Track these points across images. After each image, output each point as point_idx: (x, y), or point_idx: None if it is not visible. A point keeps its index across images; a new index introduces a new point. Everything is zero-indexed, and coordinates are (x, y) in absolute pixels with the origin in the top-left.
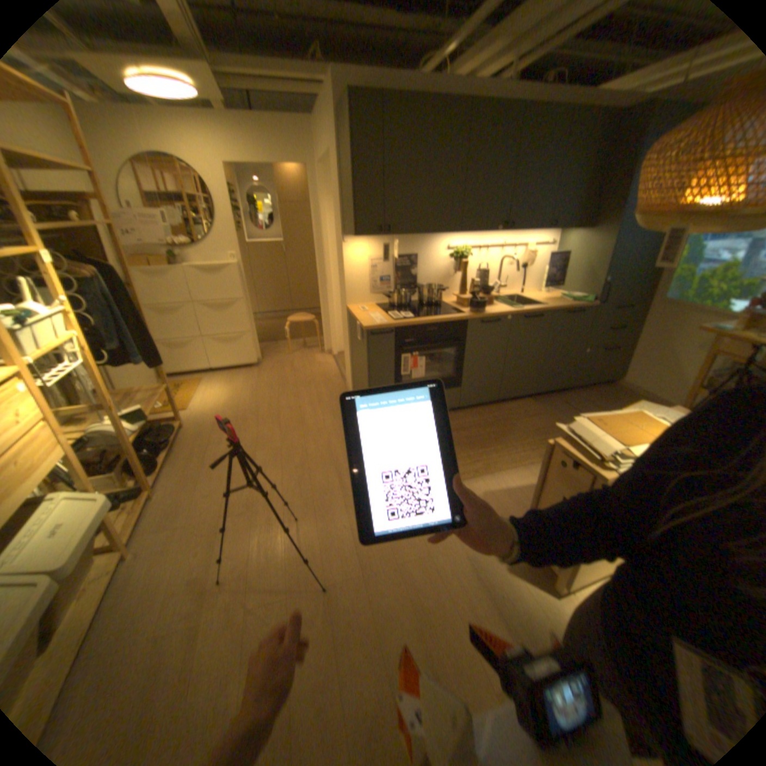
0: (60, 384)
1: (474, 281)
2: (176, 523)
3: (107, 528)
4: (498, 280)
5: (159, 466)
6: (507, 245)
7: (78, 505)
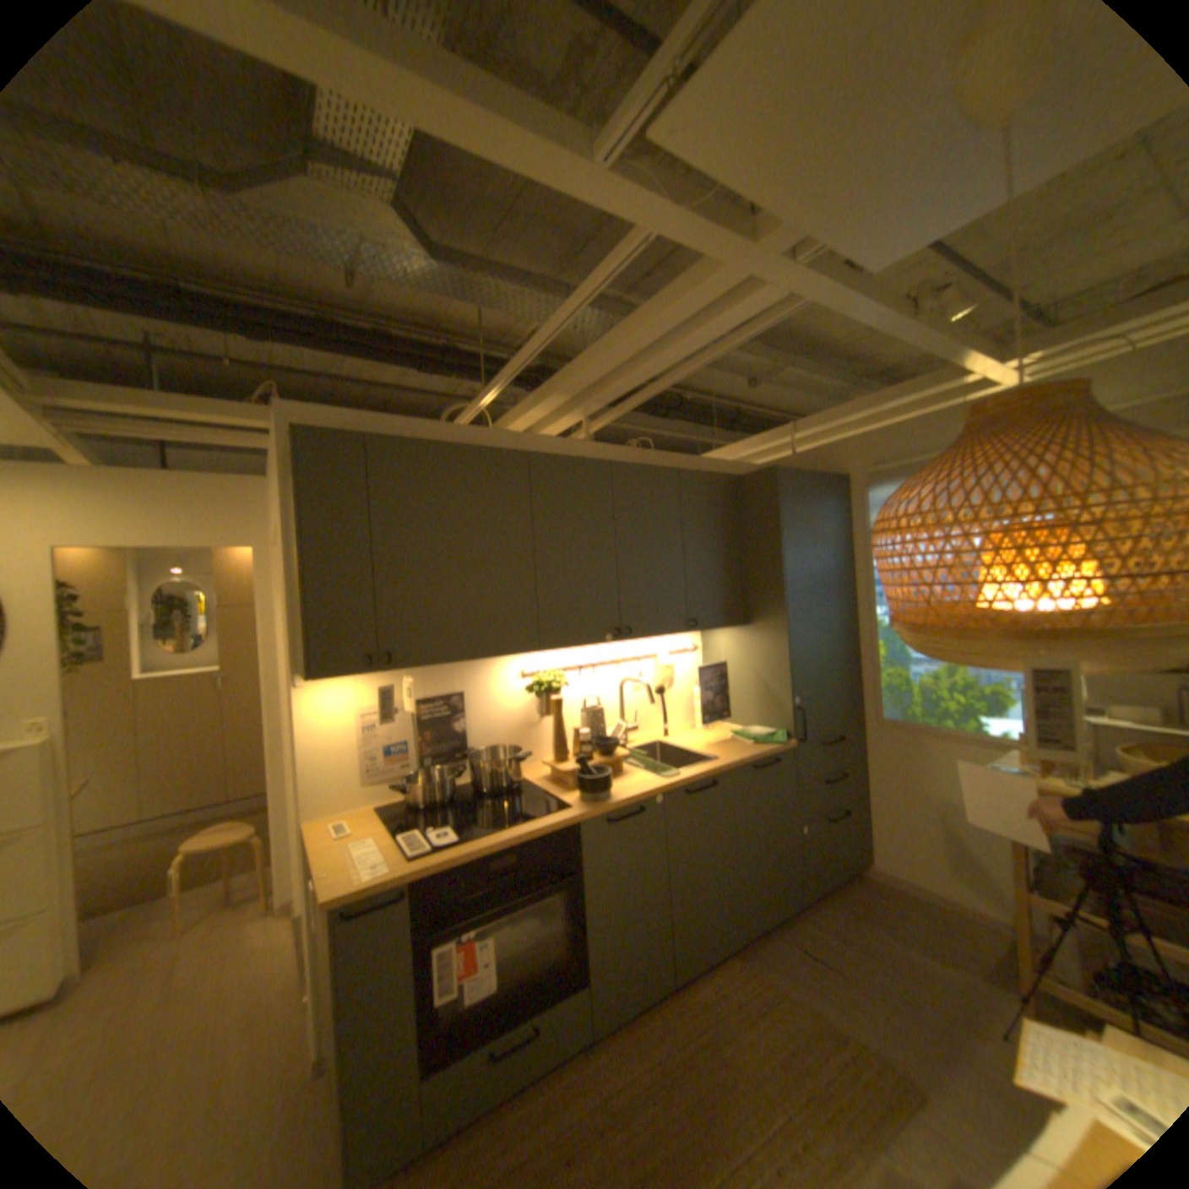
0: None
1: (583, 729)
2: None
3: None
4: (624, 720)
5: None
6: (626, 659)
7: None
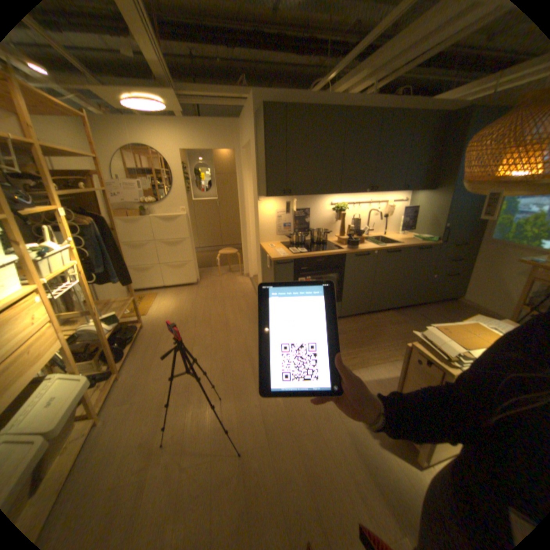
0: (62, 297)
1: (350, 227)
2: (134, 399)
3: (85, 401)
4: (367, 226)
5: (125, 356)
6: (373, 202)
7: (67, 384)
